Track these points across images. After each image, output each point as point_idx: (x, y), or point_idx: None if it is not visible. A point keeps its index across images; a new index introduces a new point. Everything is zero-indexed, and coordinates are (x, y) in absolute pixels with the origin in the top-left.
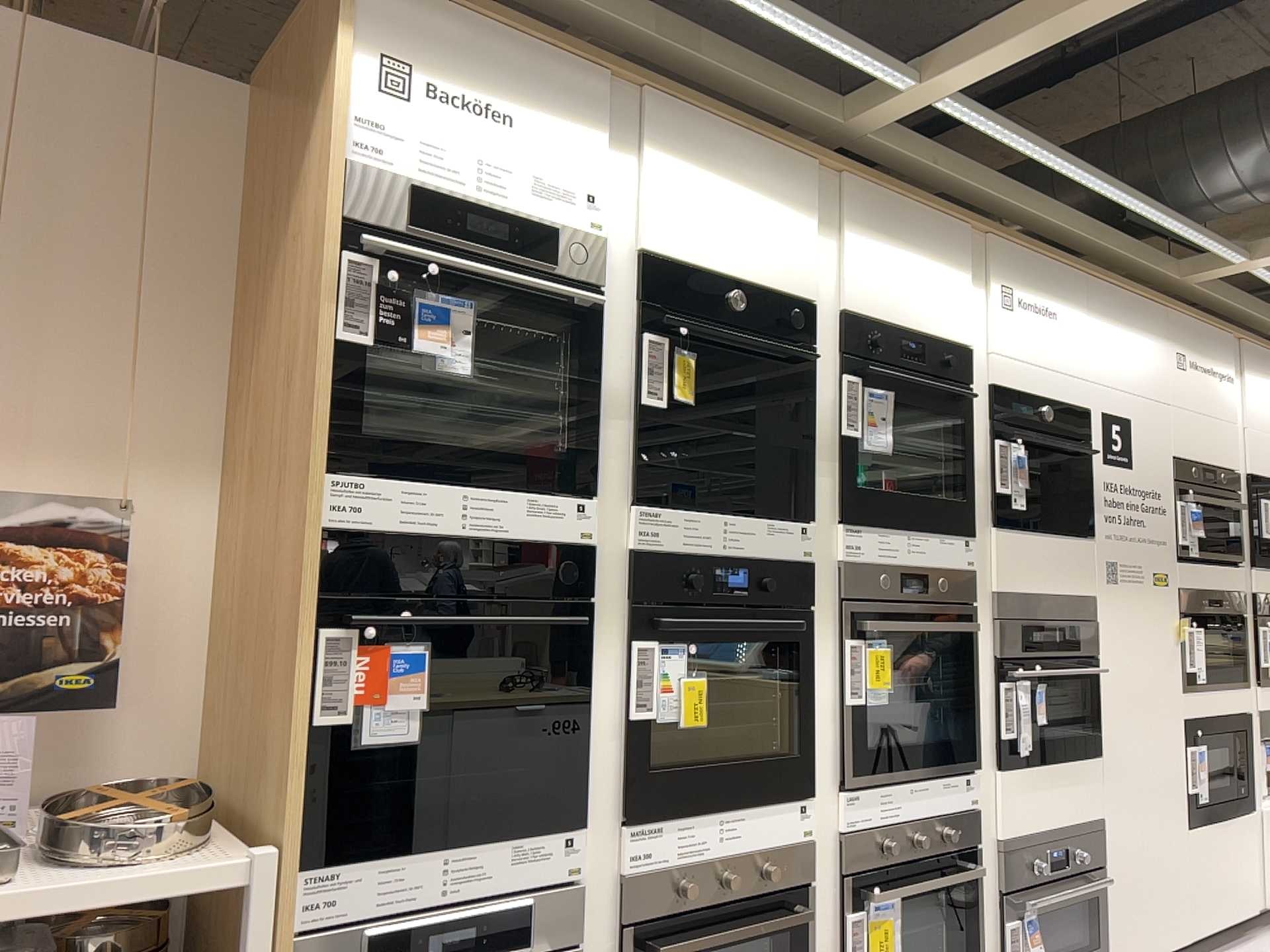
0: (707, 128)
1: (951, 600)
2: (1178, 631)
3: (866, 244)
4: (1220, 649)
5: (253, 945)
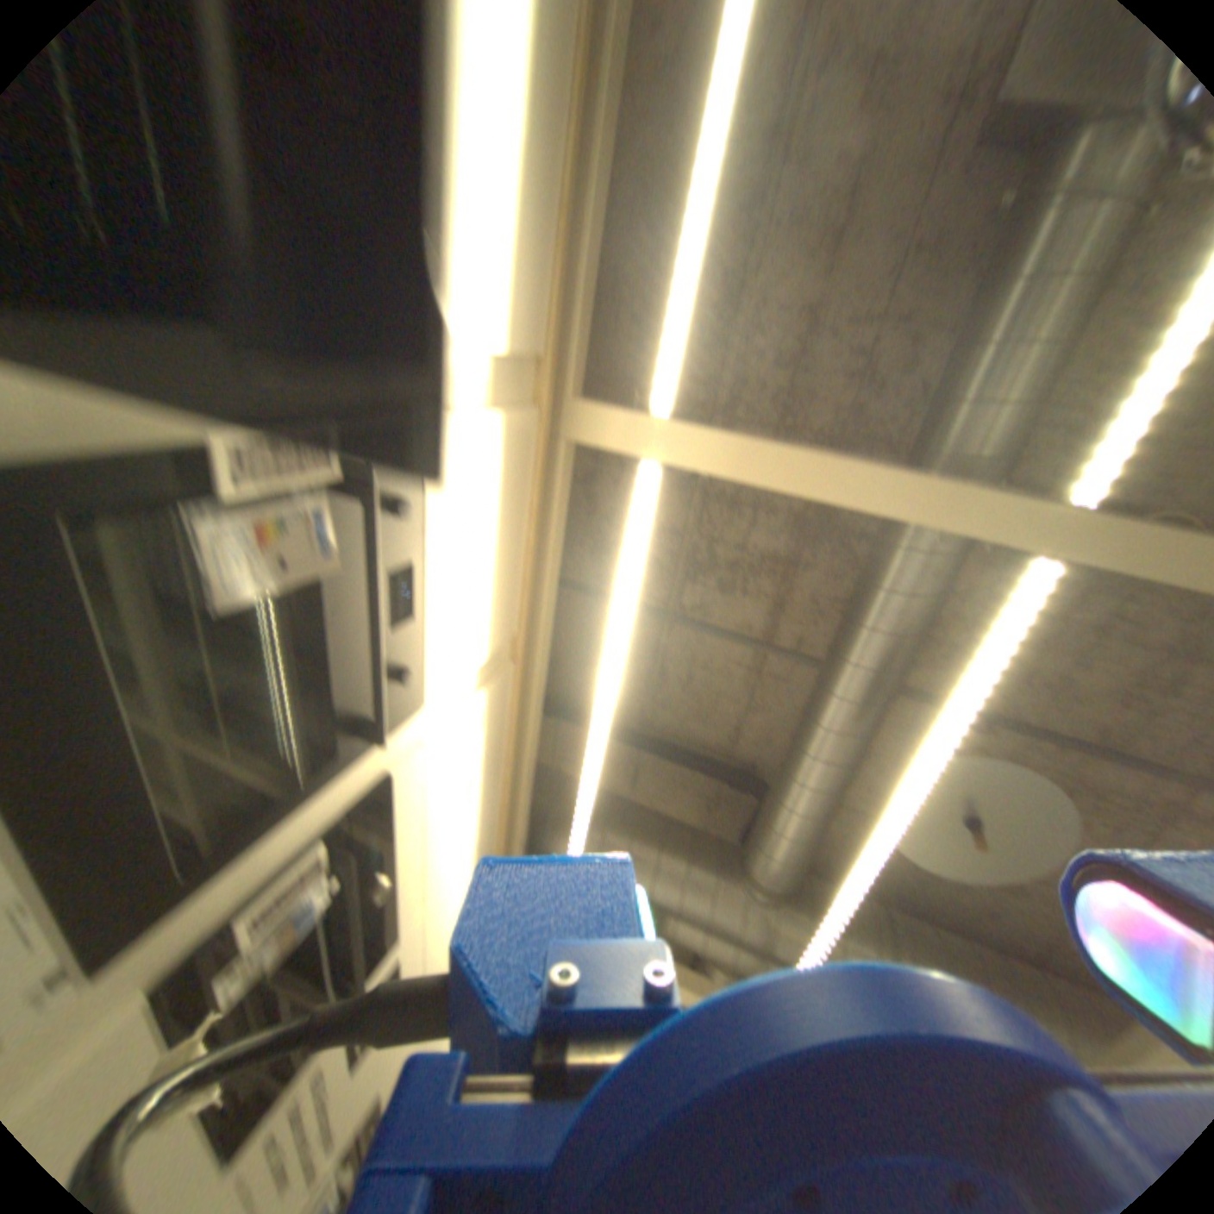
0: (551, 120)
1: None
2: None
3: (489, 466)
4: None
5: None
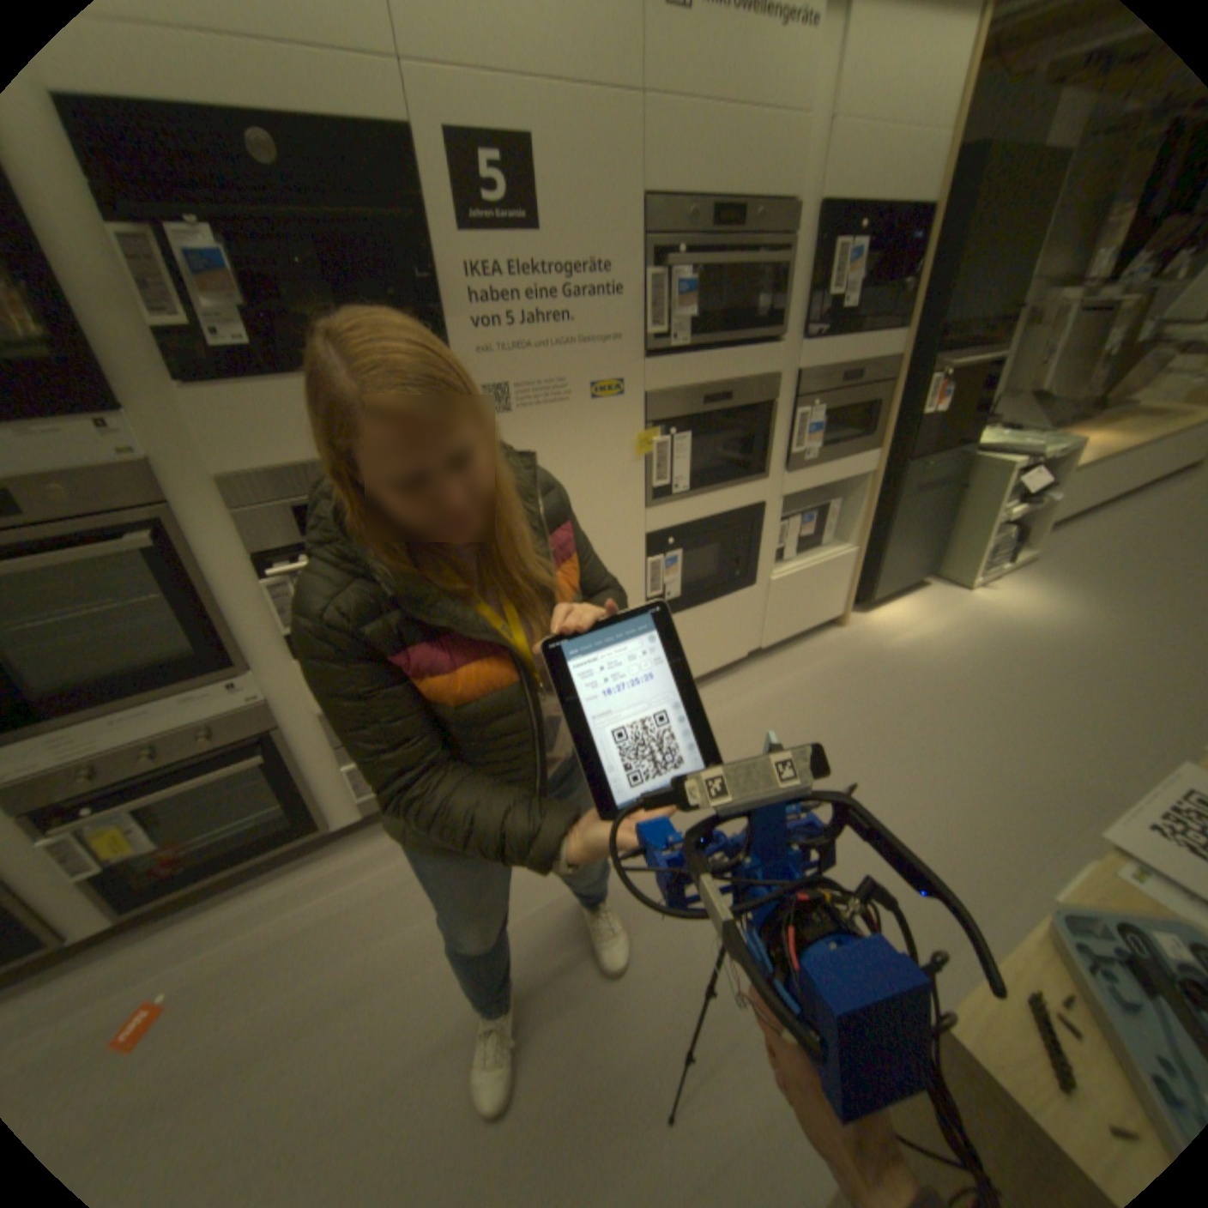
0: None
1: (96, 511)
2: (650, 444)
3: None
4: (726, 449)
5: None
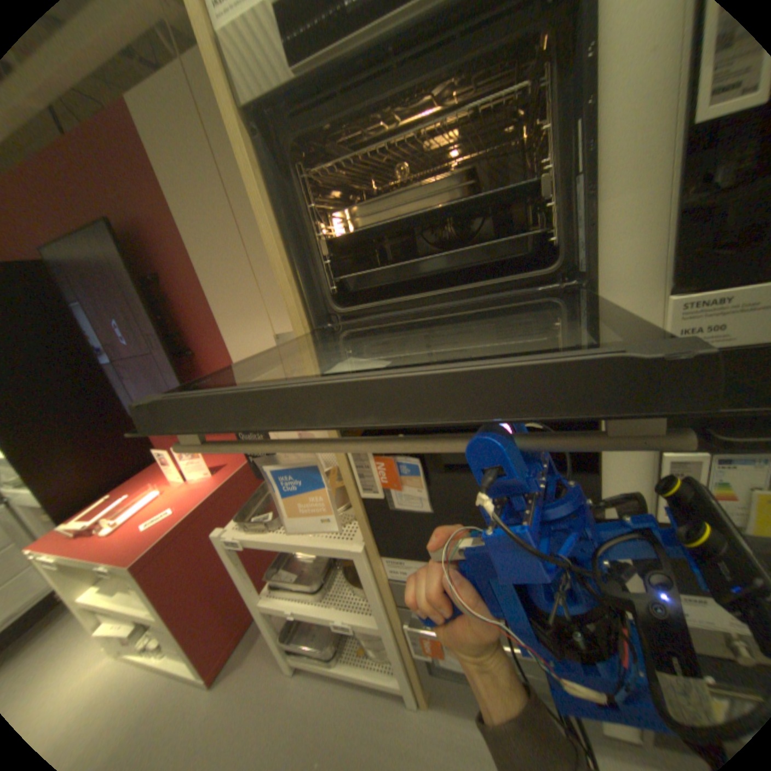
0: None
1: None
2: None
3: None
4: None
5: (364, 587)
